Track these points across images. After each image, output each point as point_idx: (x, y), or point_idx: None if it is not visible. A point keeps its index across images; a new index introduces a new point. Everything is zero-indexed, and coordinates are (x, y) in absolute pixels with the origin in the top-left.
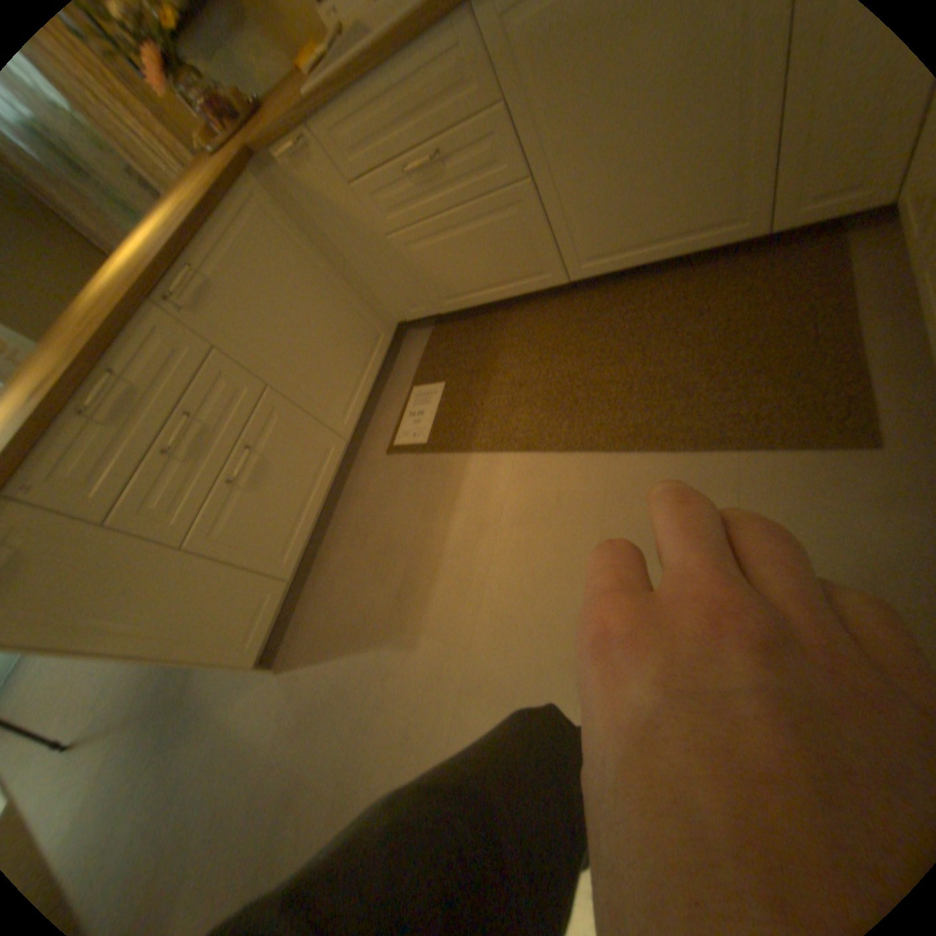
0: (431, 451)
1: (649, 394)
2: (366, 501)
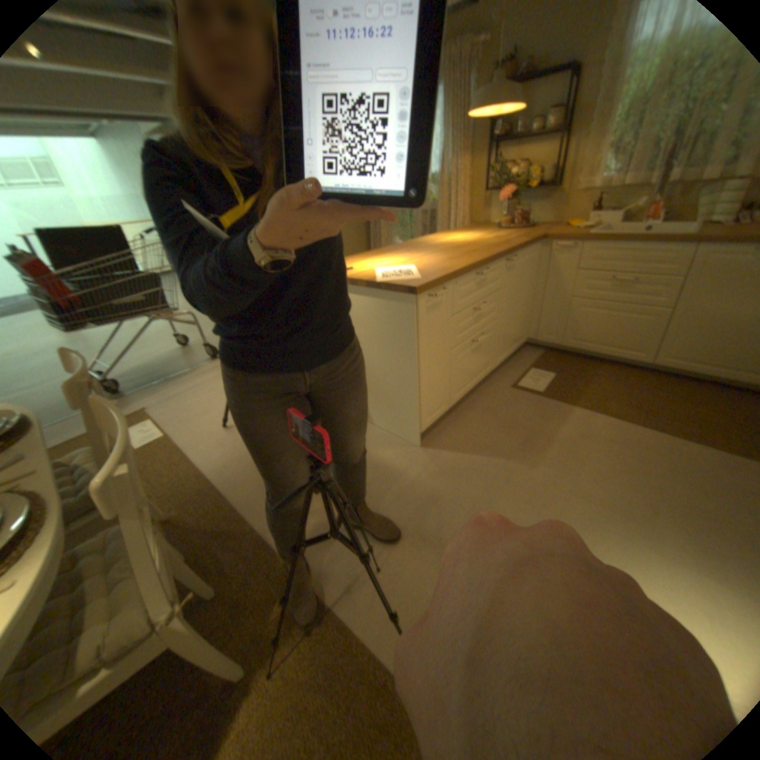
0: (545, 394)
1: (700, 422)
2: (494, 398)
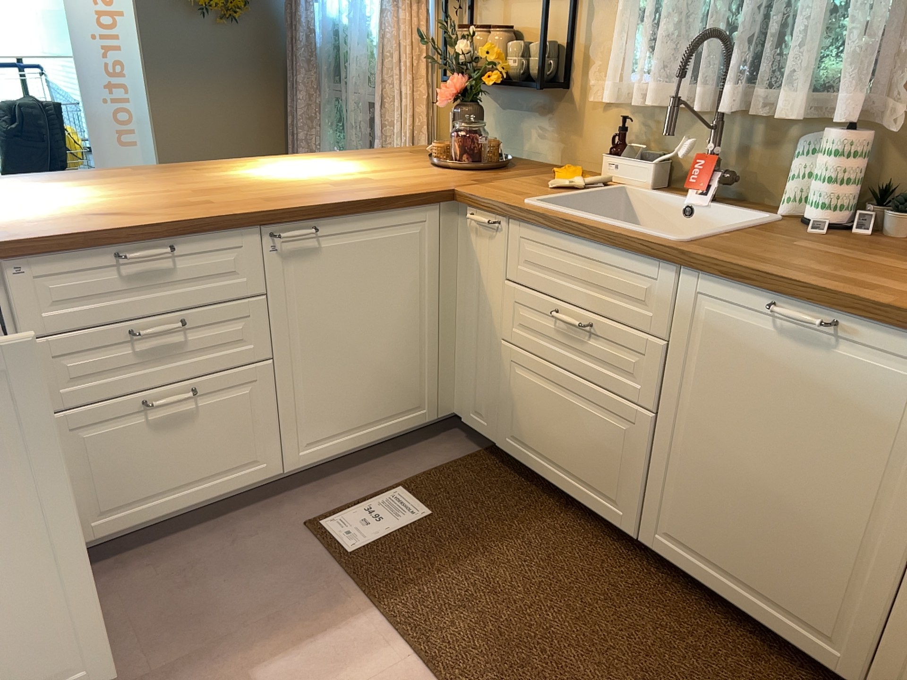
0: (343, 564)
1: None
2: (232, 547)
